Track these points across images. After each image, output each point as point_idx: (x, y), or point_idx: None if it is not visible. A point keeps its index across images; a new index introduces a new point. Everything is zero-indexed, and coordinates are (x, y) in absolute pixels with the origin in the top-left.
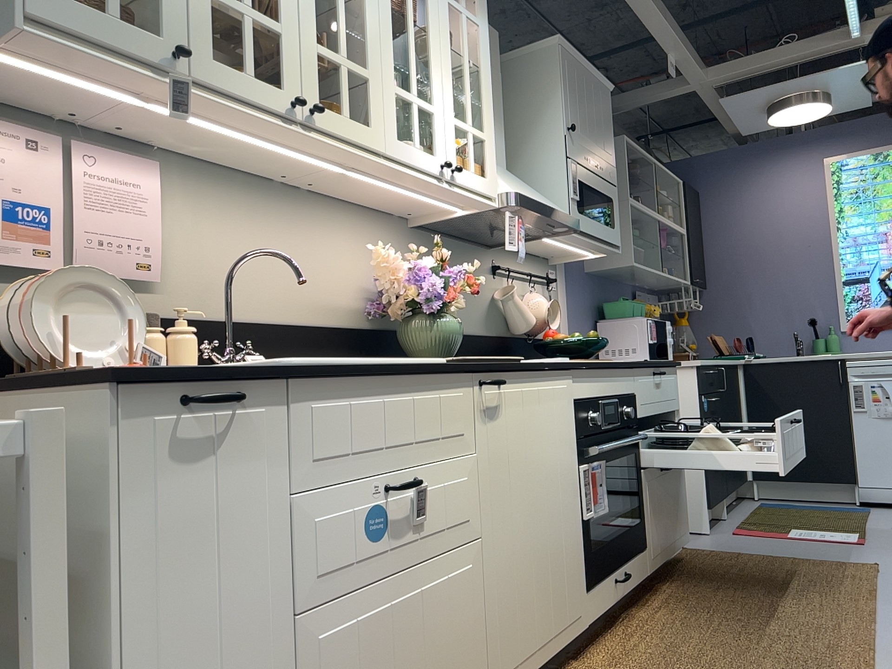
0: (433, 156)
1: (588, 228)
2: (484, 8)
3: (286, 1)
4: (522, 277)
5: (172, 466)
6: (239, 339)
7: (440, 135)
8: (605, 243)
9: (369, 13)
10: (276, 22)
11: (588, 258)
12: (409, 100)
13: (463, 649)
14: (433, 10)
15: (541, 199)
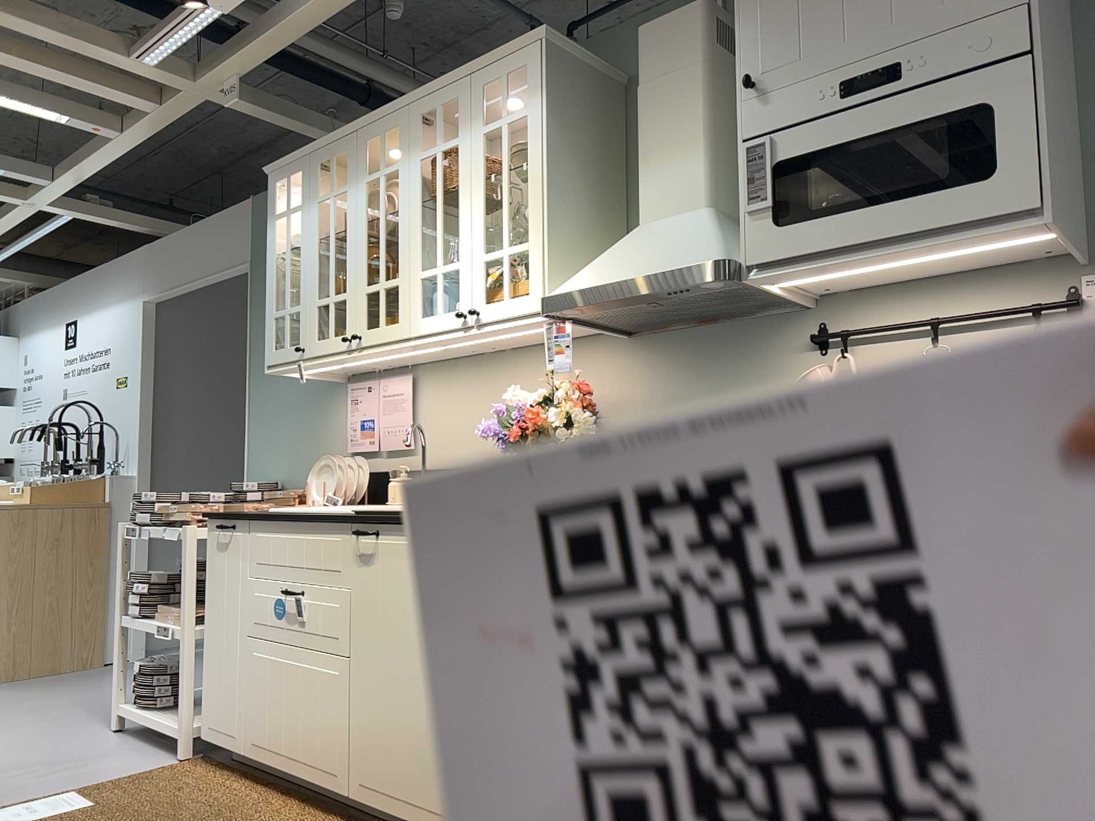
0: (454, 311)
1: (812, 243)
2: (535, 83)
3: (349, 274)
4: (924, 329)
5: (218, 552)
6: None
7: (462, 285)
8: (935, 233)
9: (399, 229)
10: (344, 293)
11: (1061, 241)
12: (432, 274)
13: (326, 729)
14: (462, 162)
15: (638, 265)
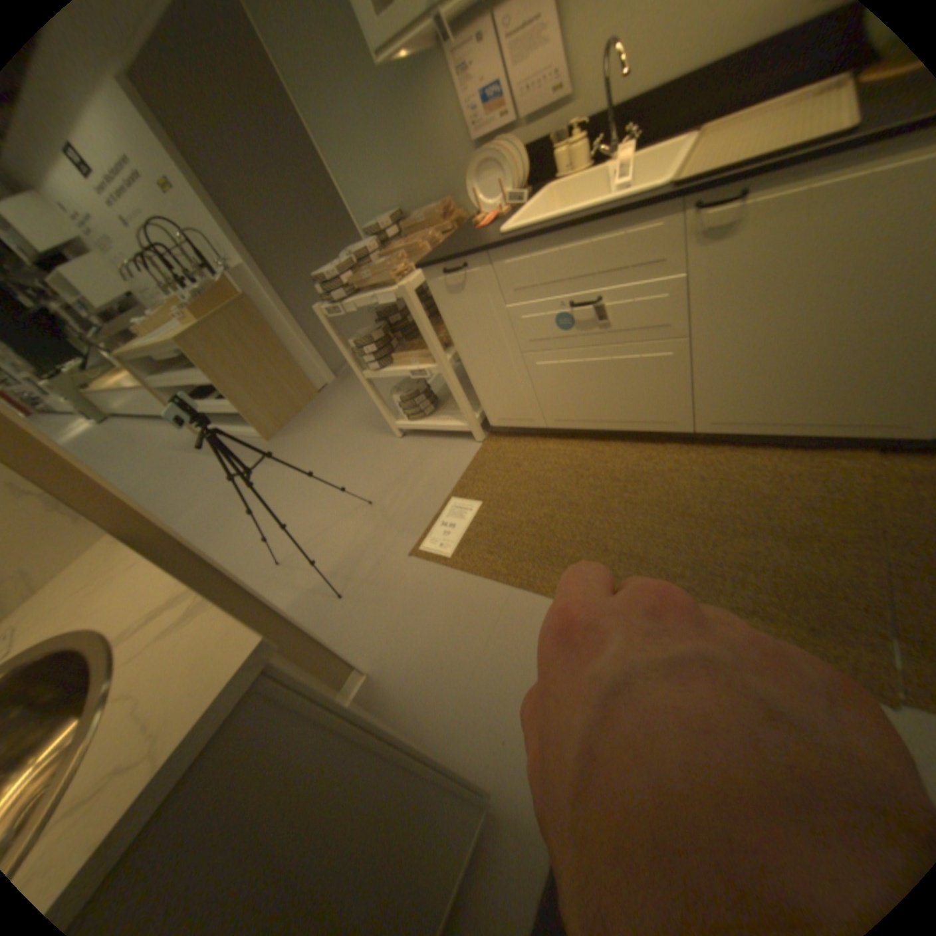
0: None
1: None
2: None
3: None
4: None
5: (452, 294)
6: (645, 109)
7: None
8: None
9: None
10: None
11: None
12: None
13: (659, 395)
14: None
15: None
